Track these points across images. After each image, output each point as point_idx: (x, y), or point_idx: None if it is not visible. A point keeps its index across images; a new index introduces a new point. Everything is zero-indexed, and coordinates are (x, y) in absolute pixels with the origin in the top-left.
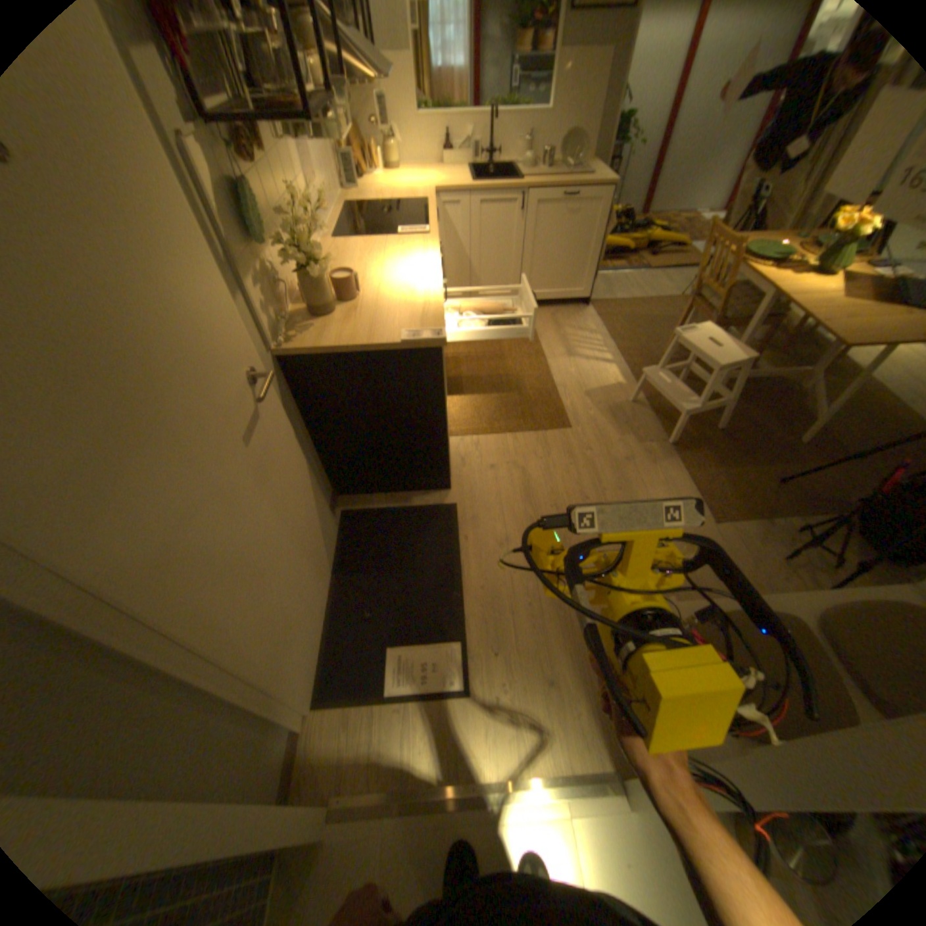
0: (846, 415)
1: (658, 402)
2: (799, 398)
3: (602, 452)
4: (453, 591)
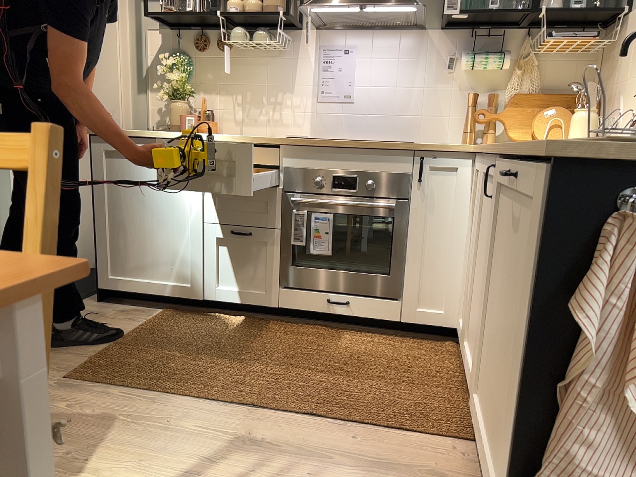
0: None
1: None
2: None
3: None
4: None
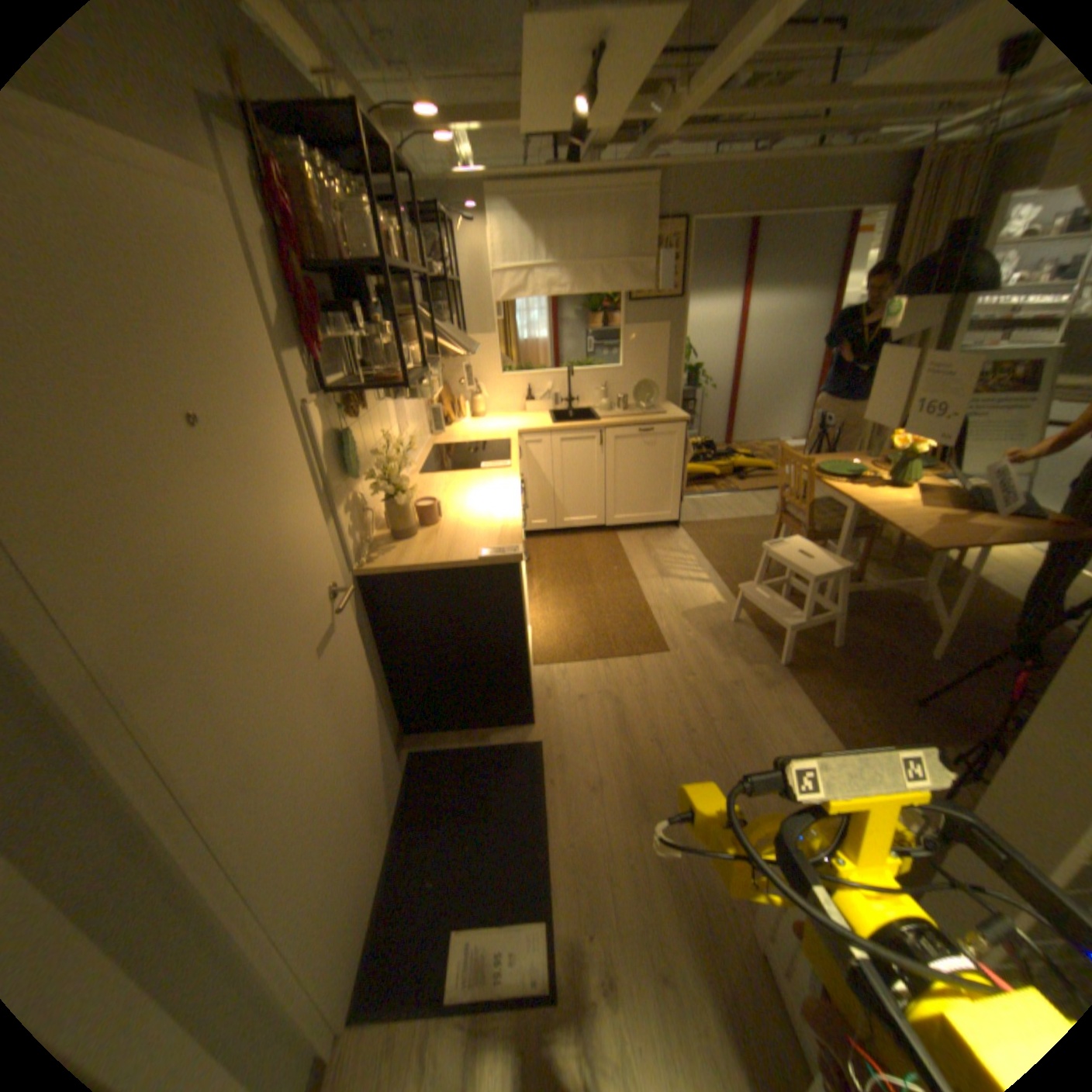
0: (976, 630)
1: (761, 622)
2: (918, 613)
3: (704, 678)
4: (535, 853)
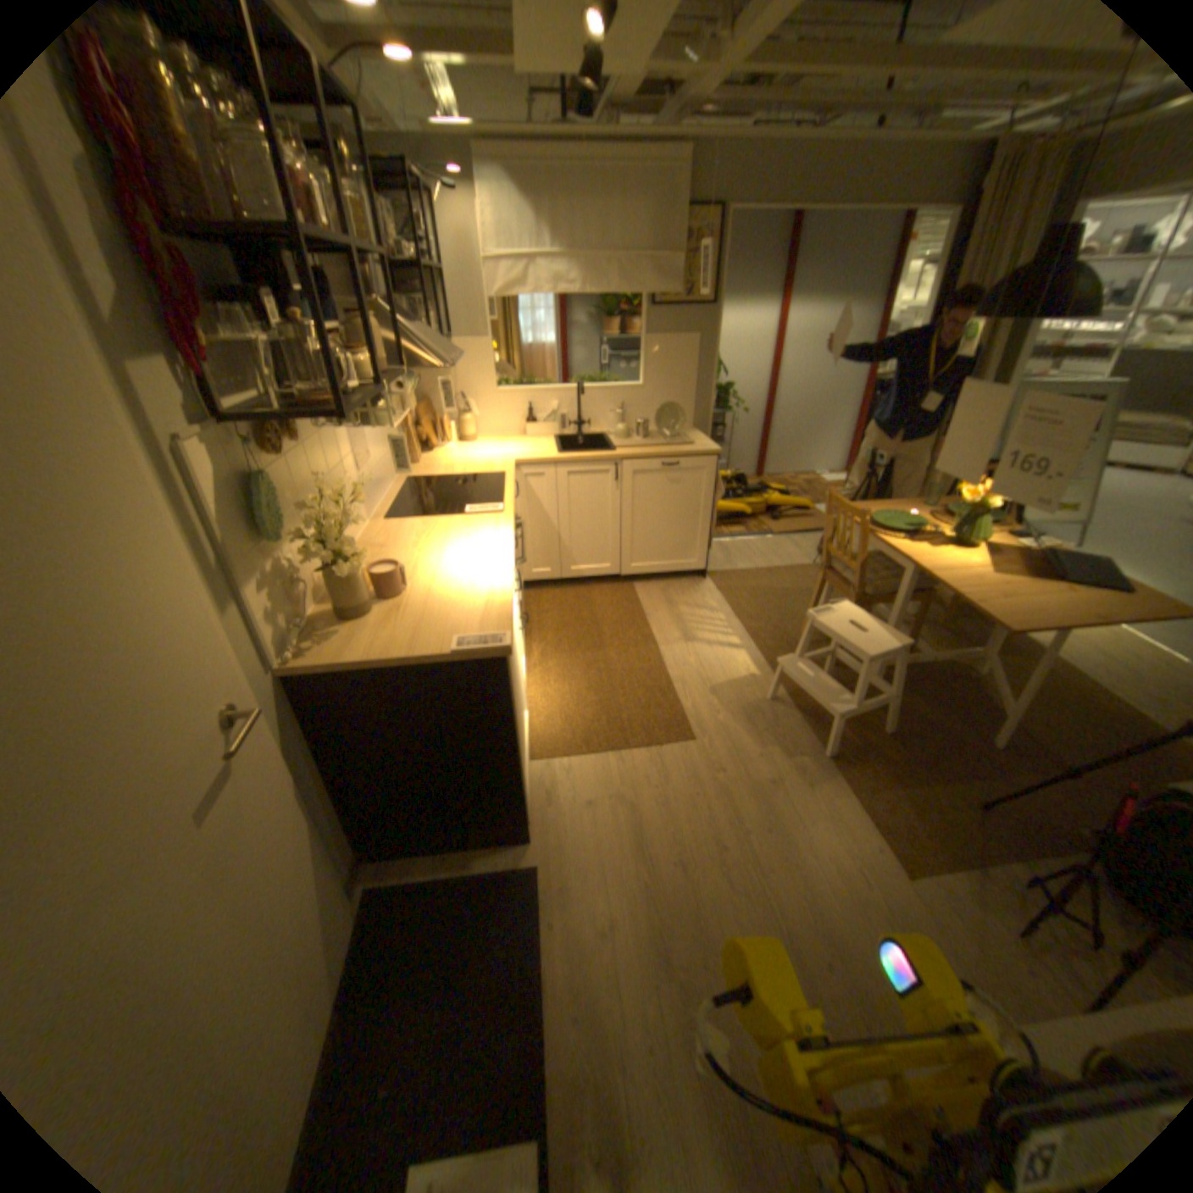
0: (1041, 709)
1: (803, 699)
2: (977, 687)
3: (738, 775)
4: (527, 1033)
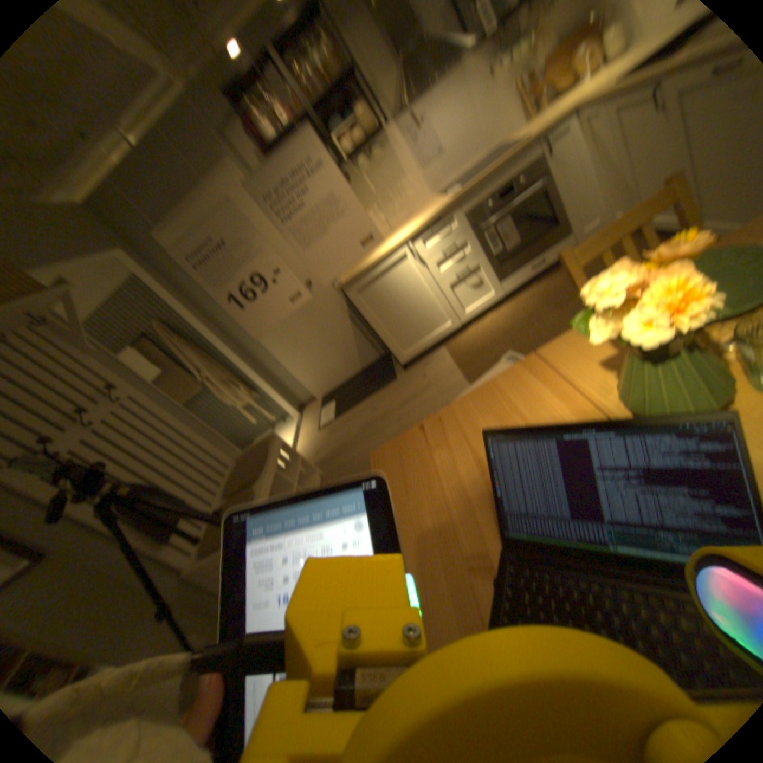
0: None
1: None
2: None
3: None
4: (352, 405)
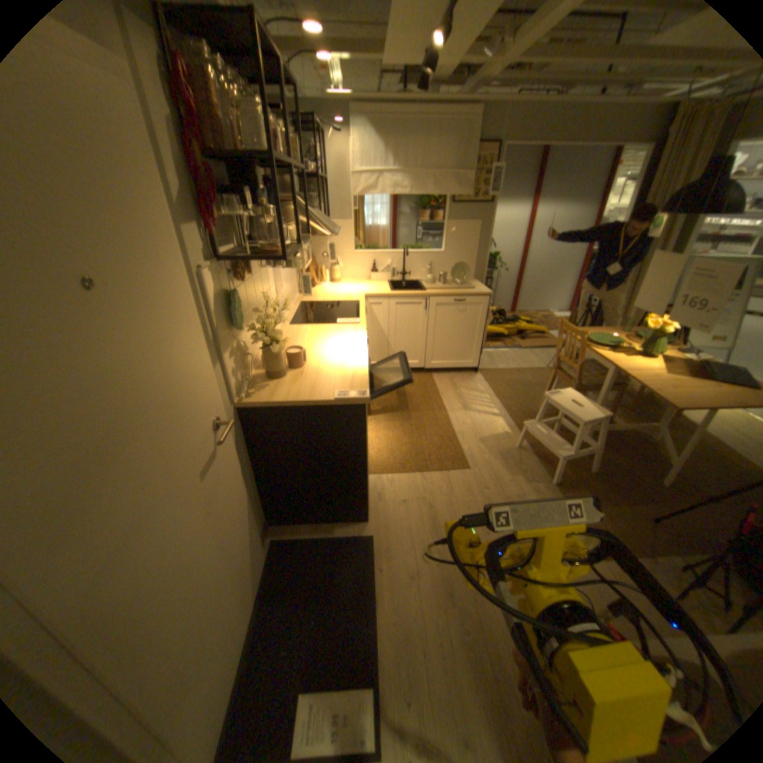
0: (695, 463)
1: (539, 449)
2: (653, 448)
3: (497, 491)
4: (367, 628)
